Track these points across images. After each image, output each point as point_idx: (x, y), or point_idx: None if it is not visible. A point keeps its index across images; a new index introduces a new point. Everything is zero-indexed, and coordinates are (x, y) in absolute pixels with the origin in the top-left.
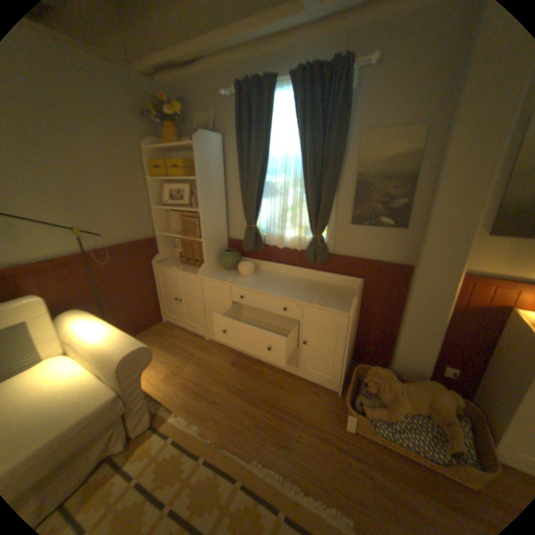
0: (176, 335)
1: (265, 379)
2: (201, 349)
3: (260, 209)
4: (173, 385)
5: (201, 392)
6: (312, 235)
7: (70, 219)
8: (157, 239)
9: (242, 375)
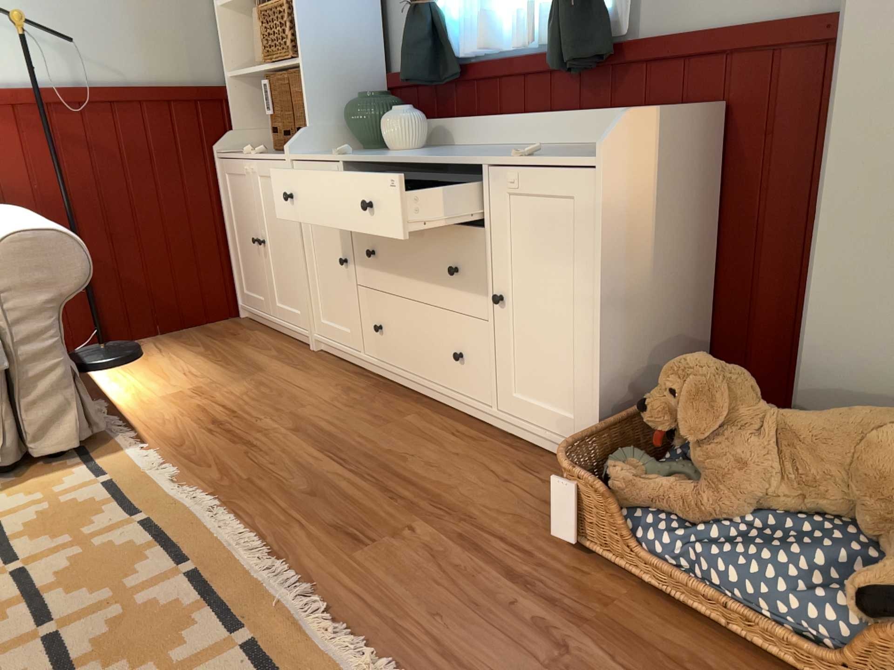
0: (254, 338)
1: (405, 423)
2: (291, 362)
3: None
4: (184, 407)
5: (232, 424)
6: None
7: (27, 12)
8: (230, 95)
9: (352, 410)
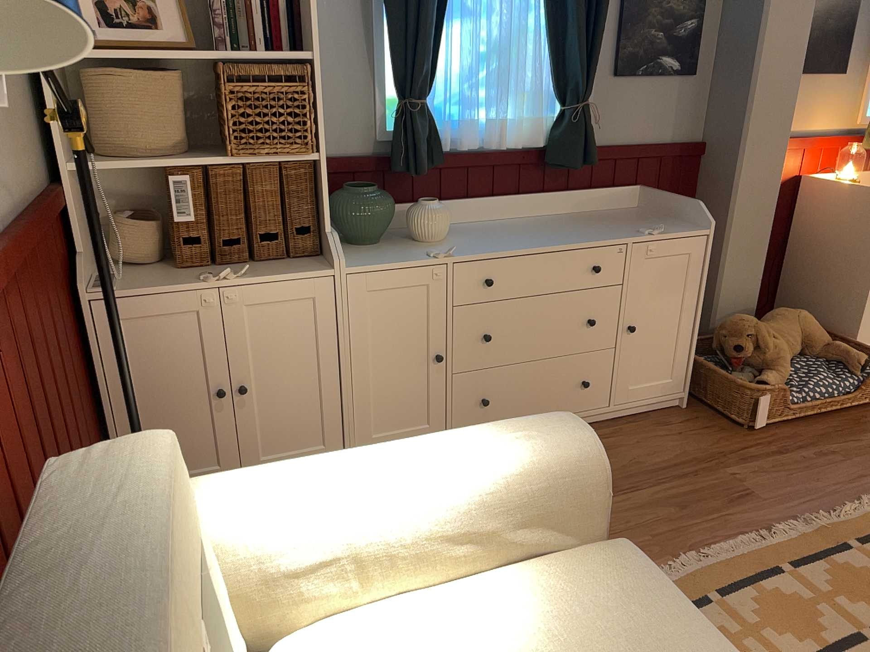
0: None
1: None
2: None
3: (439, 54)
4: None
5: None
6: (566, 105)
7: None
8: (70, 196)
9: None
